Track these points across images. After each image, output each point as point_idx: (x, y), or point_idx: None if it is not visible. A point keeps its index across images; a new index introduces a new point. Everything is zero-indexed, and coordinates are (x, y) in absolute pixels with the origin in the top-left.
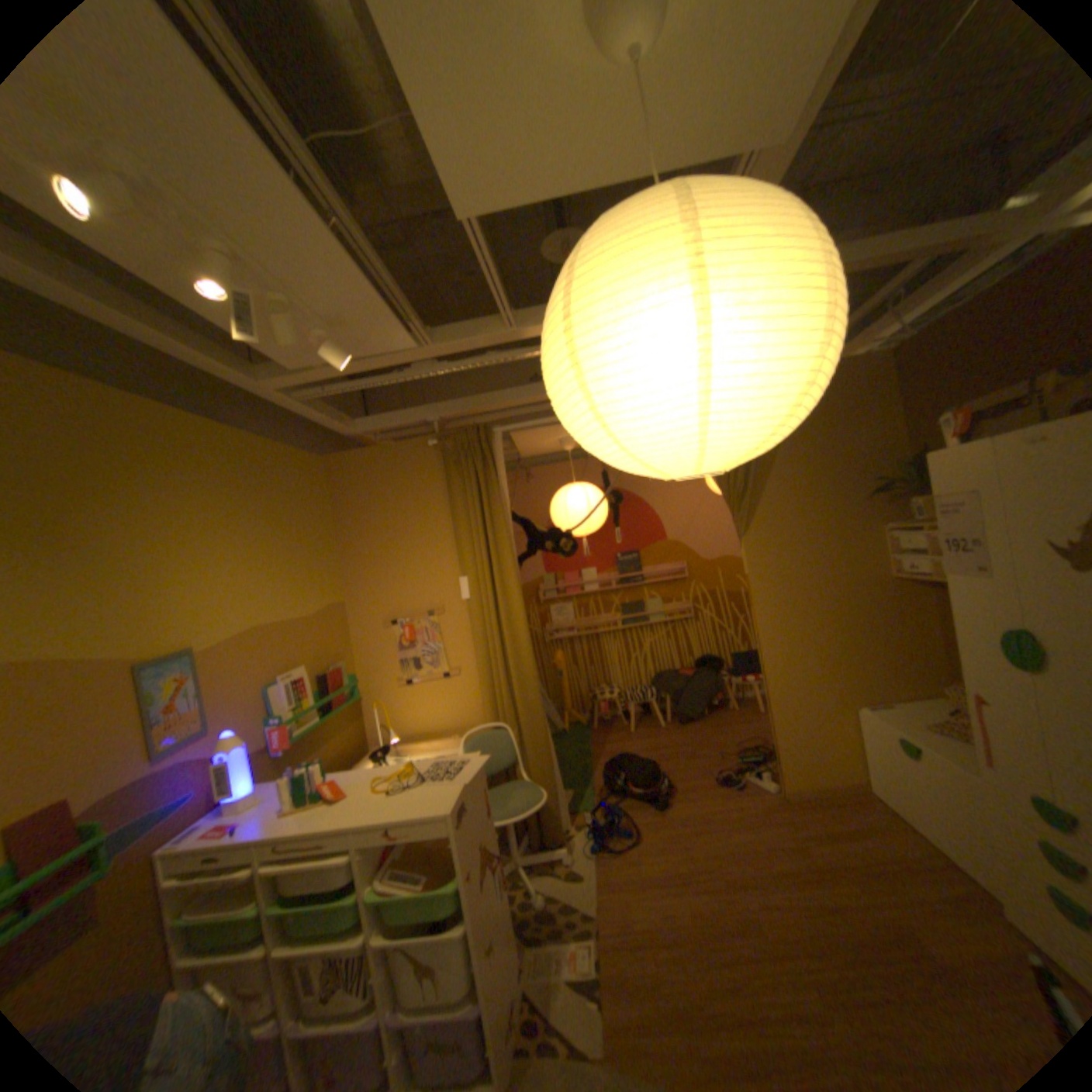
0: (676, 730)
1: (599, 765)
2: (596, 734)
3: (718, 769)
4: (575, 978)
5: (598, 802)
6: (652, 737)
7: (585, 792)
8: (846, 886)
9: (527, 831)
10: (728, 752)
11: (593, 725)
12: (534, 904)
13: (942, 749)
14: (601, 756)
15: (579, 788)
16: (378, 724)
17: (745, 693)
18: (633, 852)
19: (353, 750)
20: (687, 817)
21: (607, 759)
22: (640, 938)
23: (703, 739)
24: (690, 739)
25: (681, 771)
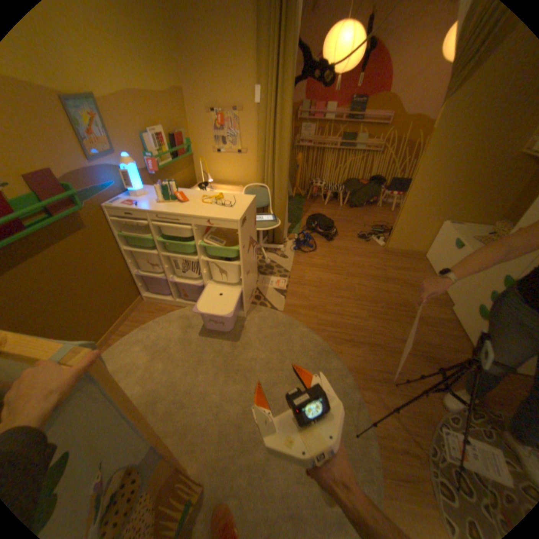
0: (346, 209)
1: (305, 216)
2: (306, 201)
3: (360, 230)
4: (277, 287)
5: (301, 231)
6: (334, 209)
7: (296, 225)
8: (395, 284)
9: (267, 235)
10: (367, 224)
11: (306, 197)
12: (265, 261)
13: (475, 247)
14: (307, 212)
15: (293, 223)
16: (202, 170)
17: (387, 200)
18: (311, 253)
19: (189, 180)
20: (338, 246)
21: (309, 214)
22: (305, 282)
23: (358, 216)
24: (351, 215)
25: (342, 227)
